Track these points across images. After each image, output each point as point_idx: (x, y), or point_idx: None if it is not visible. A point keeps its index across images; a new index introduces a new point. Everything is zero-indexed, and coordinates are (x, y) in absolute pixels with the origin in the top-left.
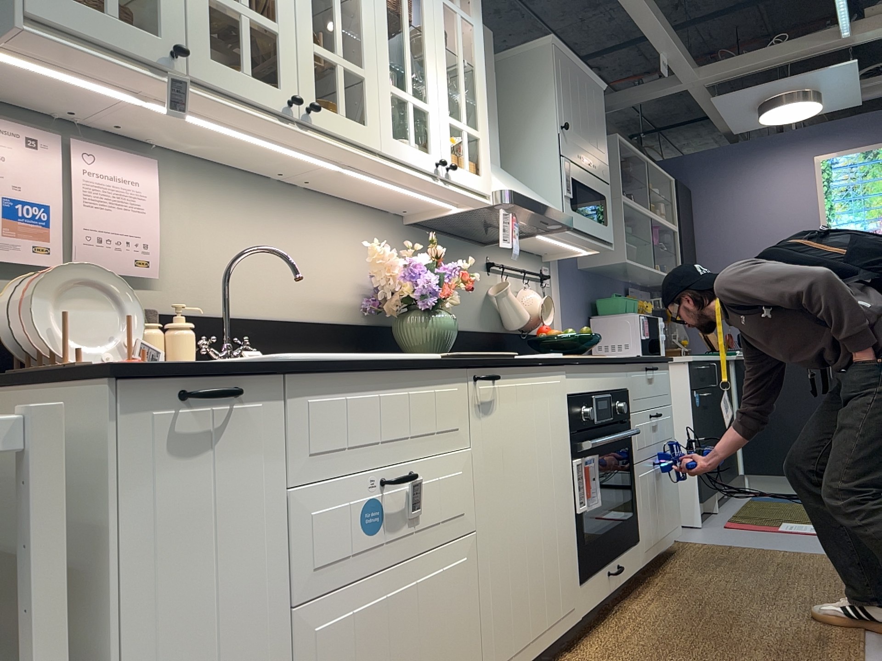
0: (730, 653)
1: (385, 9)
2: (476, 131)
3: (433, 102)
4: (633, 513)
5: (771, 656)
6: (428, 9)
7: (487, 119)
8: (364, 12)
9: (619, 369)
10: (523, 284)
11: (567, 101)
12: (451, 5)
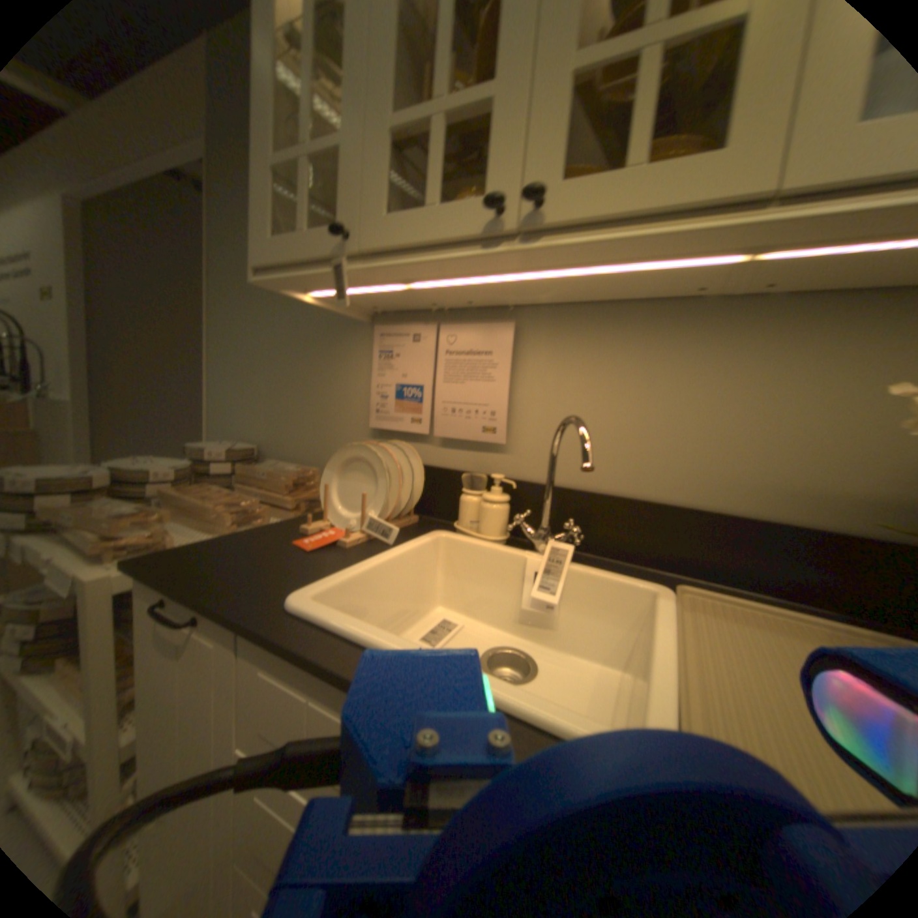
0: None
1: None
2: None
3: None
4: None
5: None
6: None
7: None
8: None
9: None
10: None
11: None
12: None
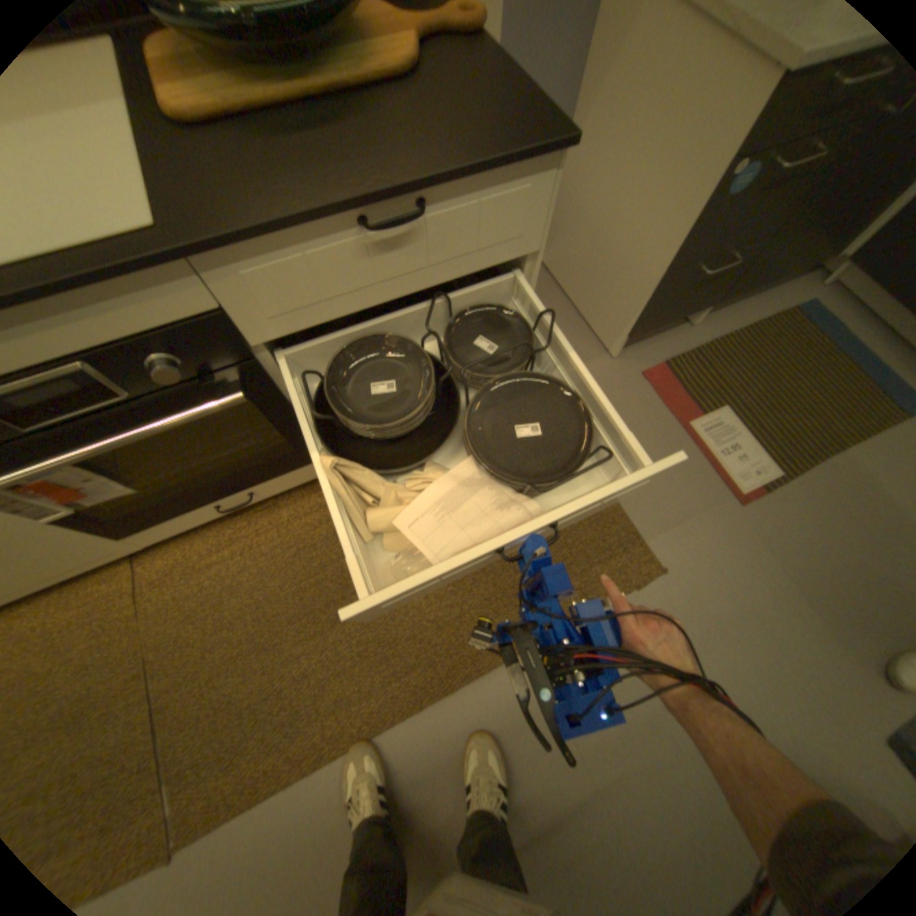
0: (236, 662)
1: None
2: None
3: None
4: (294, 447)
5: (257, 695)
6: None
7: None
8: None
9: (111, 289)
10: None
11: None
12: None
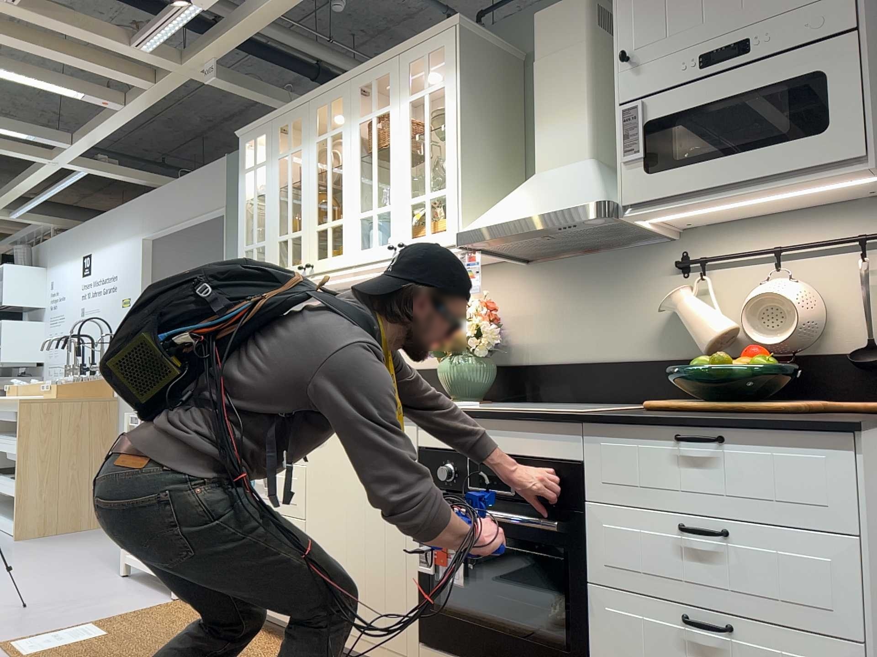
0: None
1: (357, 163)
2: (438, 191)
3: (392, 199)
4: (569, 650)
5: None
6: (392, 125)
7: (458, 166)
8: (343, 179)
9: (548, 430)
10: (794, 268)
11: (643, 4)
12: (417, 95)
